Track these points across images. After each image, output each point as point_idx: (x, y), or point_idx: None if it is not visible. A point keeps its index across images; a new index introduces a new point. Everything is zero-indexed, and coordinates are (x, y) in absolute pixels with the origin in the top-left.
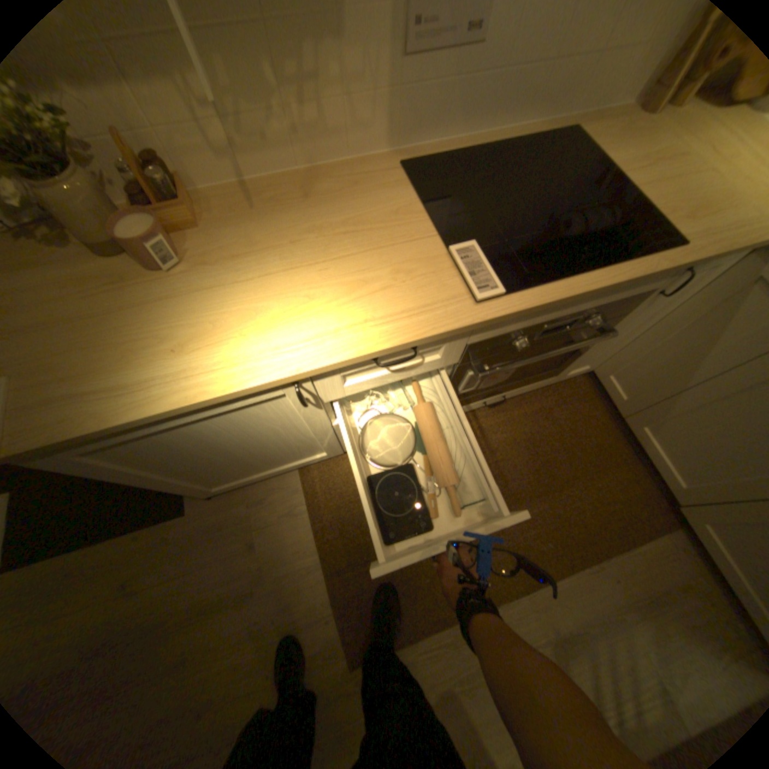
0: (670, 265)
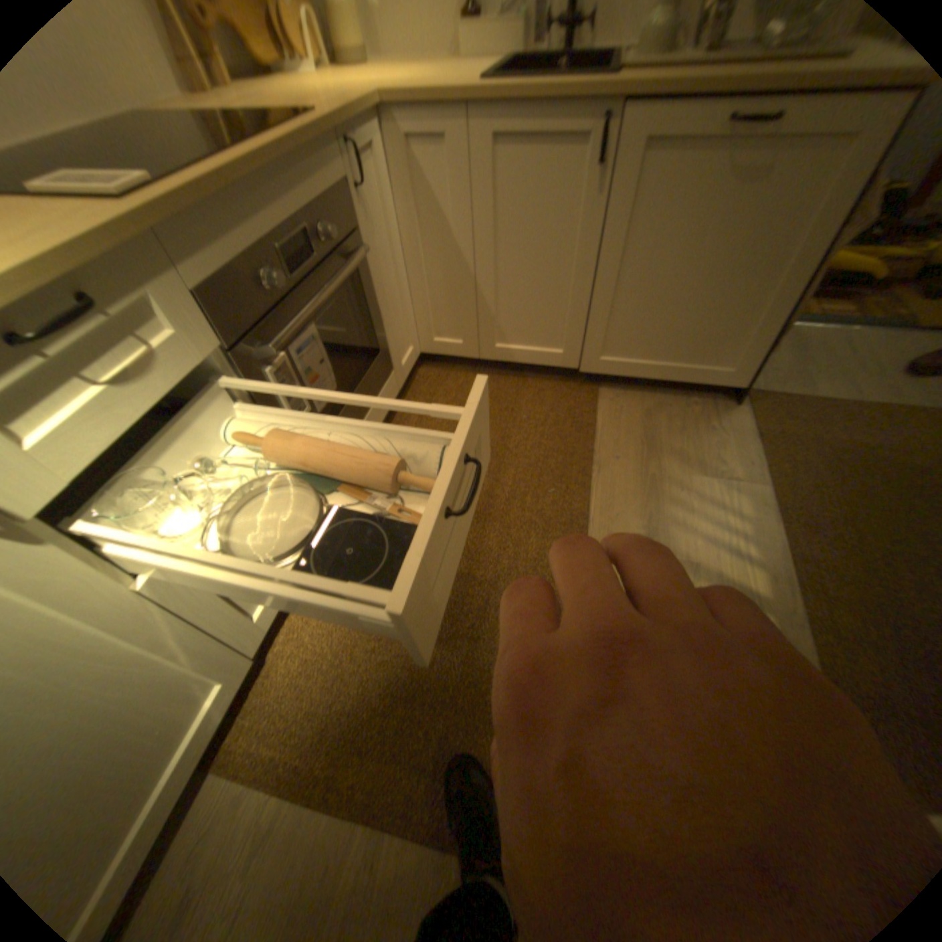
0: (313, 126)
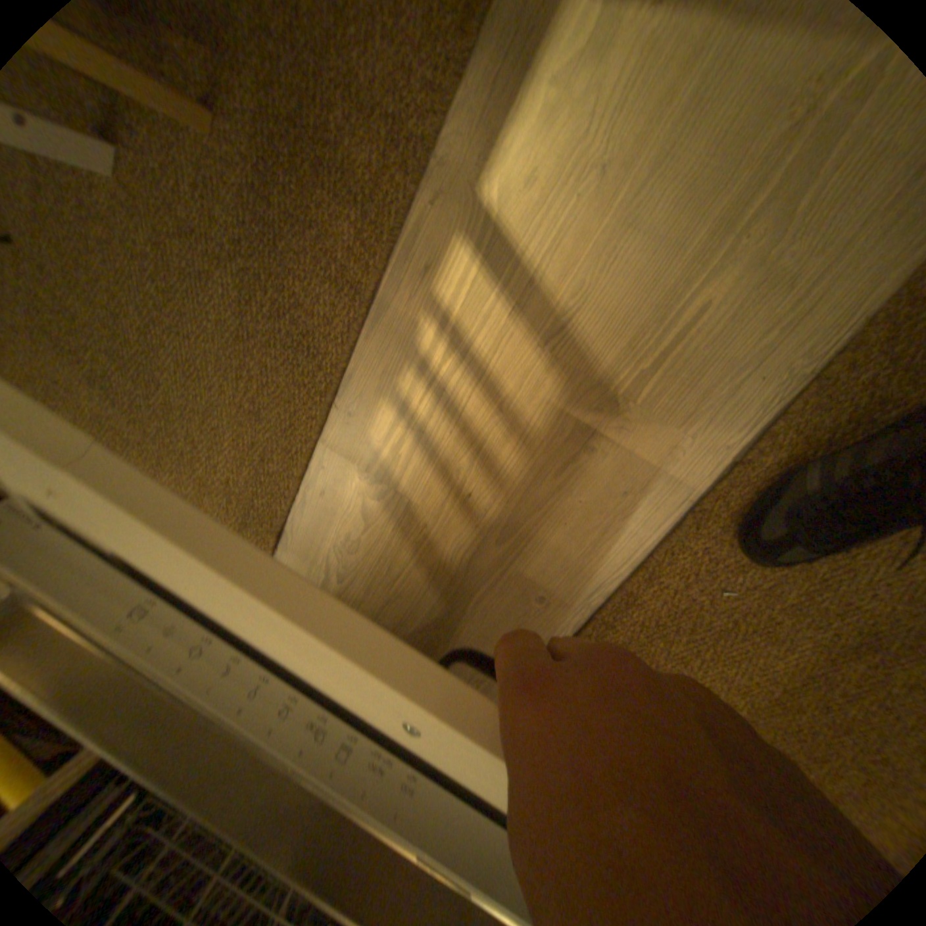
0: None
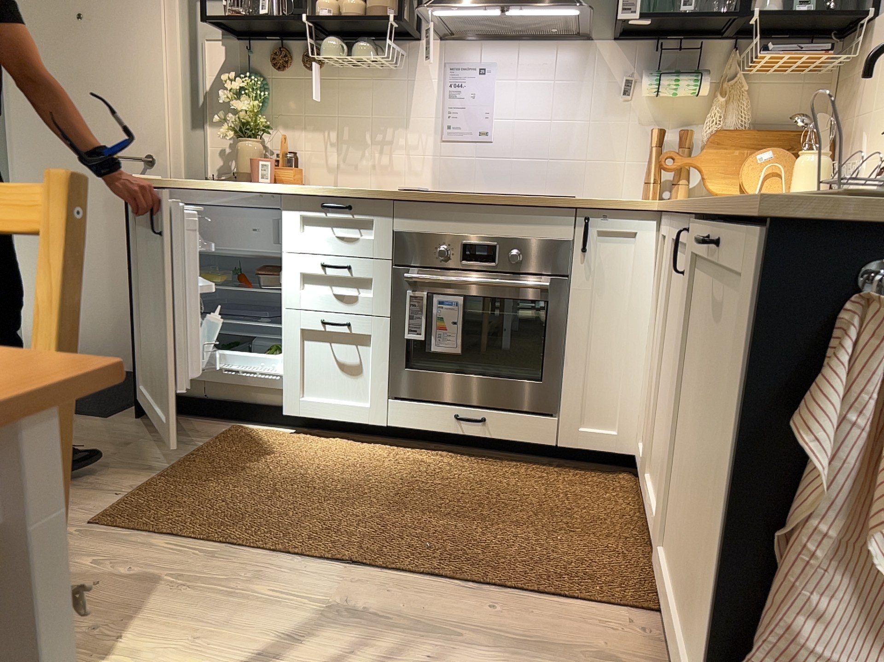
0: (546, 198)
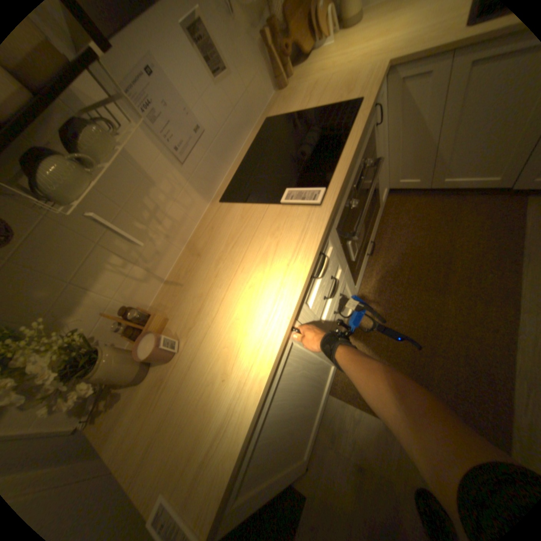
0: (368, 111)
